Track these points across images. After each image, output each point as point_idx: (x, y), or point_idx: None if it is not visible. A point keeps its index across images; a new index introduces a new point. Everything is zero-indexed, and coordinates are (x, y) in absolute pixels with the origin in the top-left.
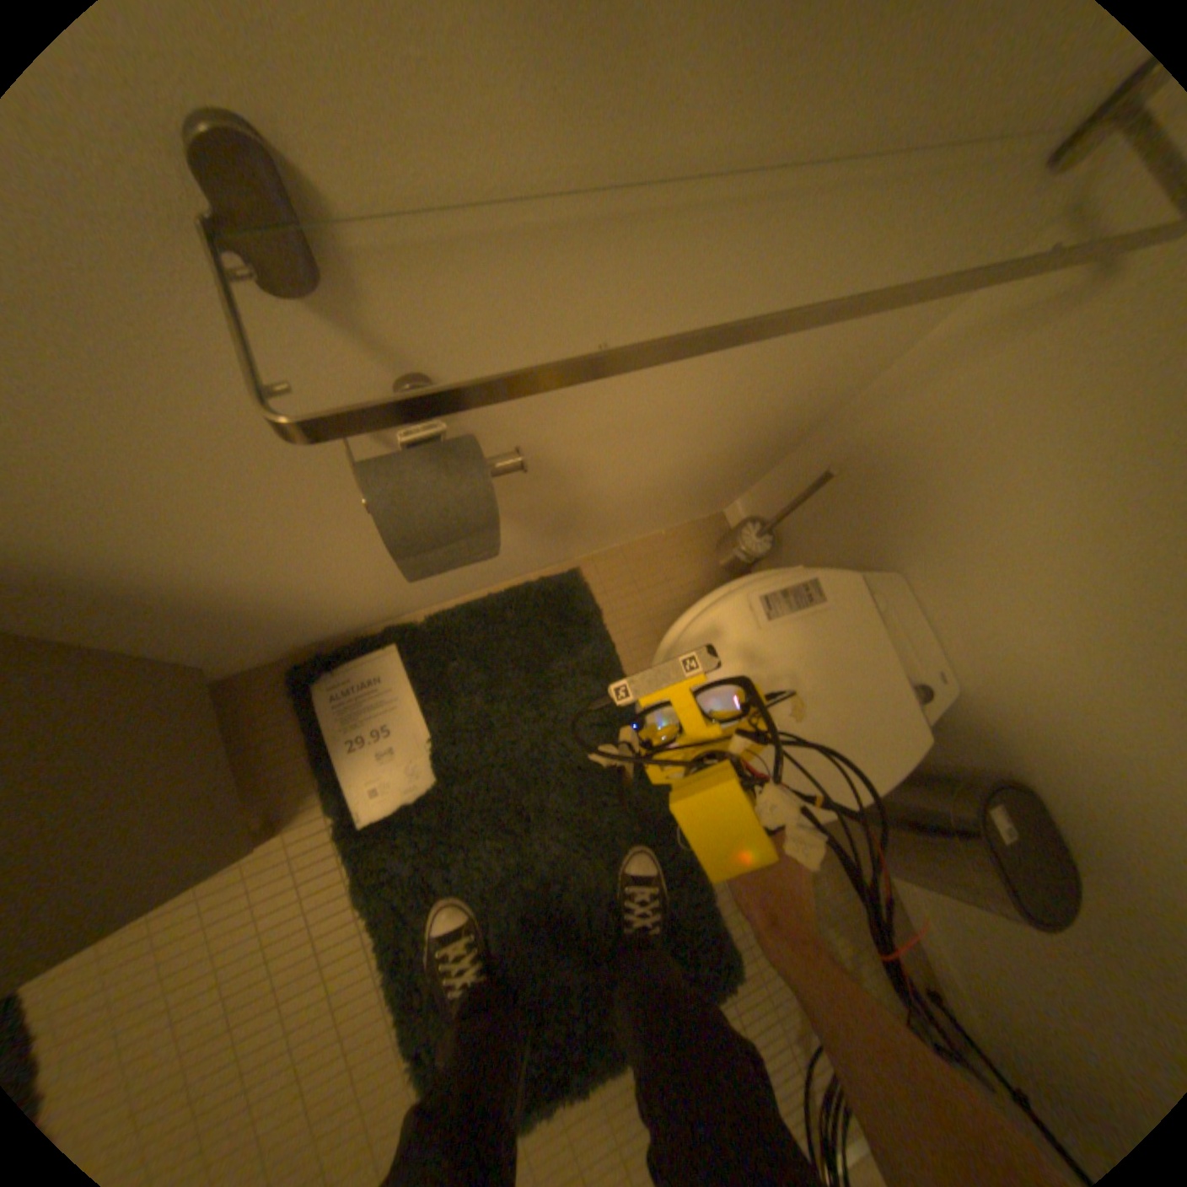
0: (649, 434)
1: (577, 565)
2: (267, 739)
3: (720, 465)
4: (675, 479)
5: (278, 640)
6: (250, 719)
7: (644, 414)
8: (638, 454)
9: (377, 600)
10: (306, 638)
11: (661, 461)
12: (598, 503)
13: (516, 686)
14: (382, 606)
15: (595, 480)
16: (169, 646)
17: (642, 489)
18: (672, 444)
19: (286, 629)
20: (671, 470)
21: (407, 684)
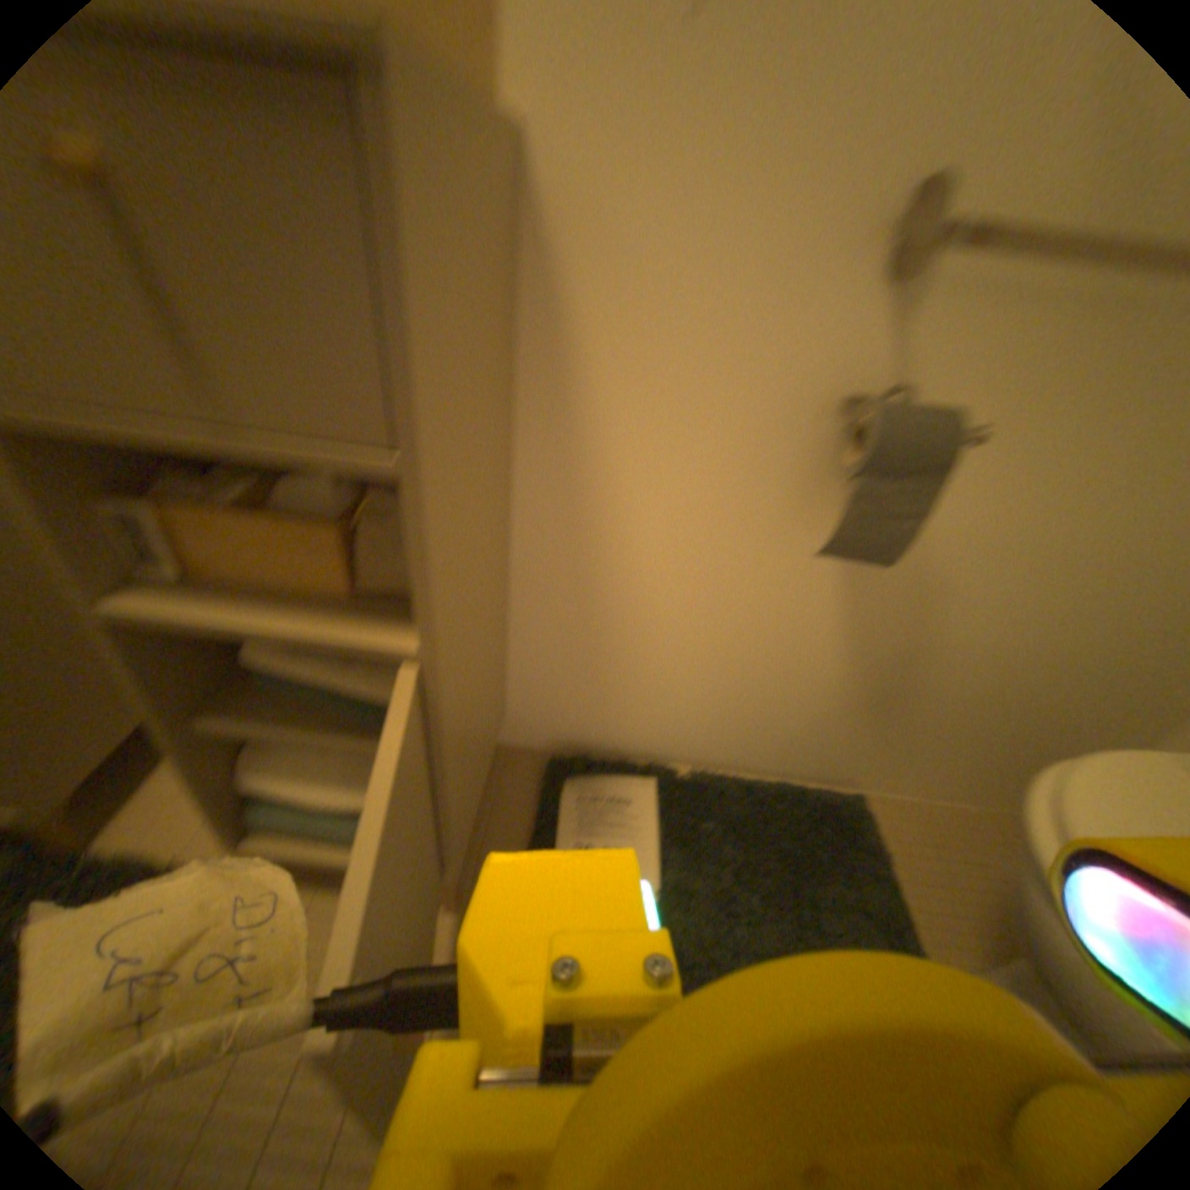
0: (1039, 577)
1: (868, 801)
2: (509, 811)
3: (1092, 697)
4: (1035, 688)
5: (583, 708)
6: (504, 786)
7: (1046, 538)
8: (1018, 605)
9: (685, 703)
10: (597, 727)
11: (1033, 636)
12: (944, 676)
13: (782, 885)
14: (679, 722)
15: (961, 626)
16: (540, 640)
17: (995, 683)
18: (1055, 610)
19: (603, 692)
20: (1038, 664)
21: (661, 822)
